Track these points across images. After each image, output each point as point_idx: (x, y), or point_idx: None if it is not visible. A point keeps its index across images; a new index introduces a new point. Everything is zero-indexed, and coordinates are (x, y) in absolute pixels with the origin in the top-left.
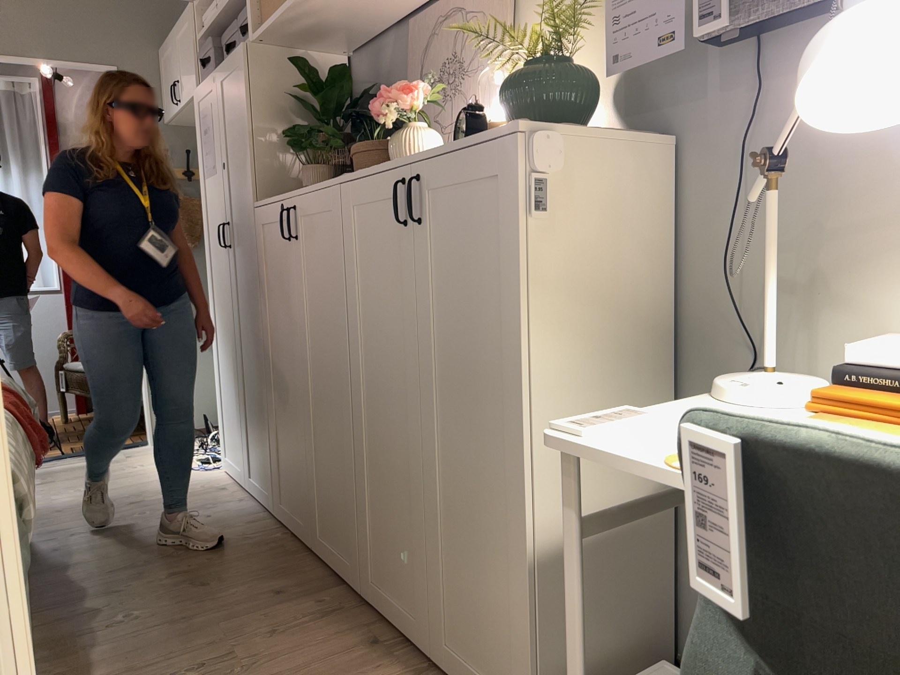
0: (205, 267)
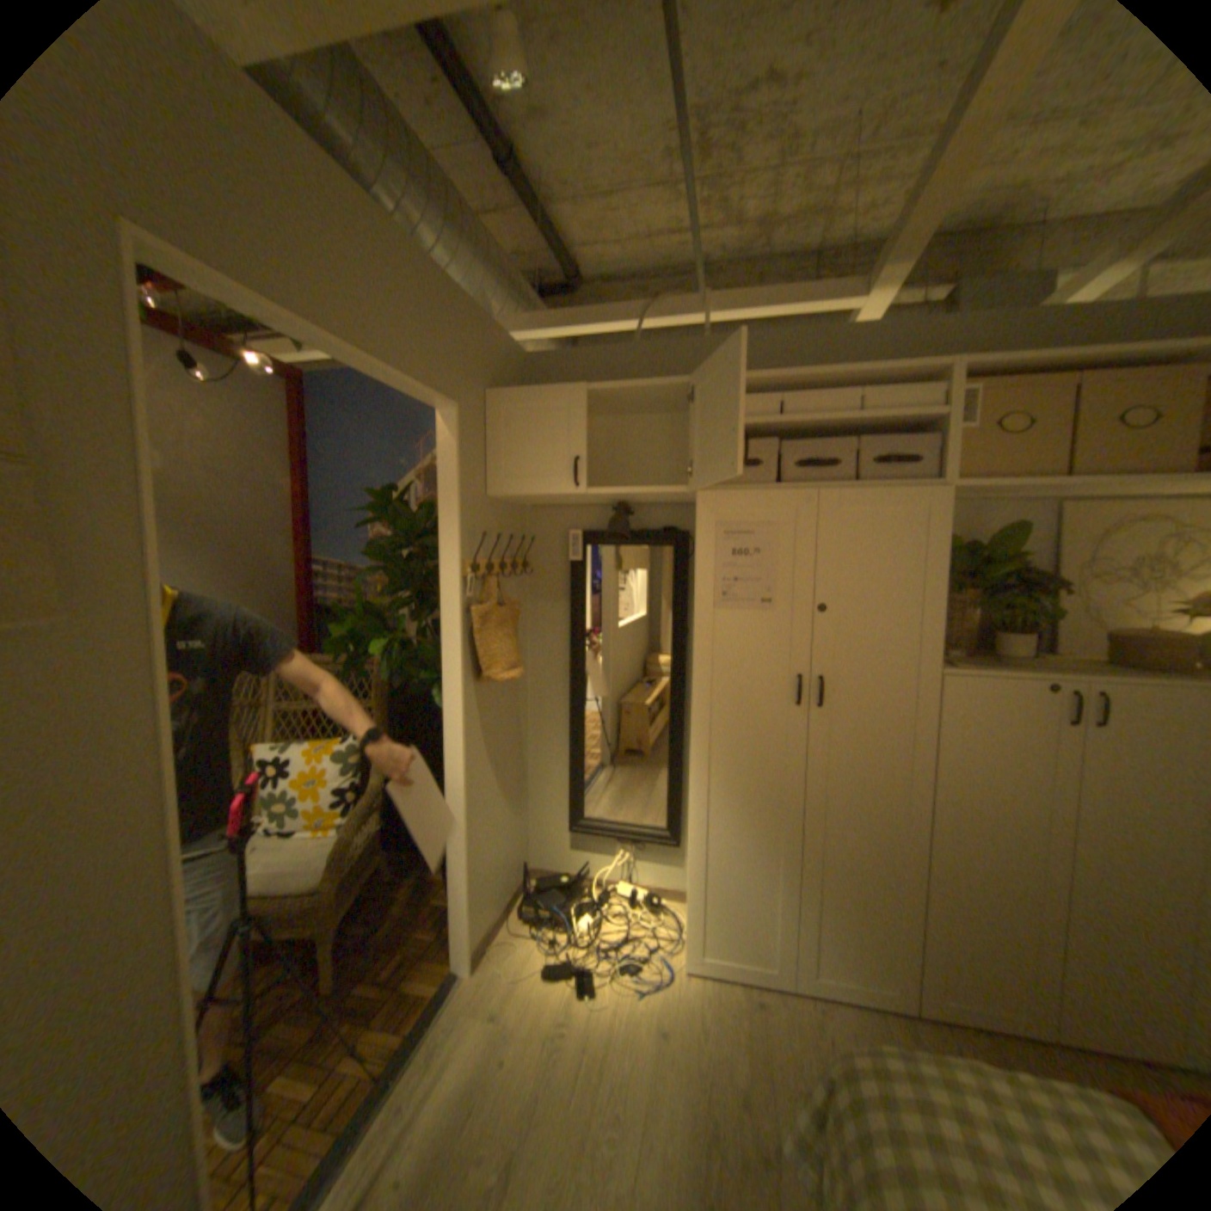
0: (692, 720)
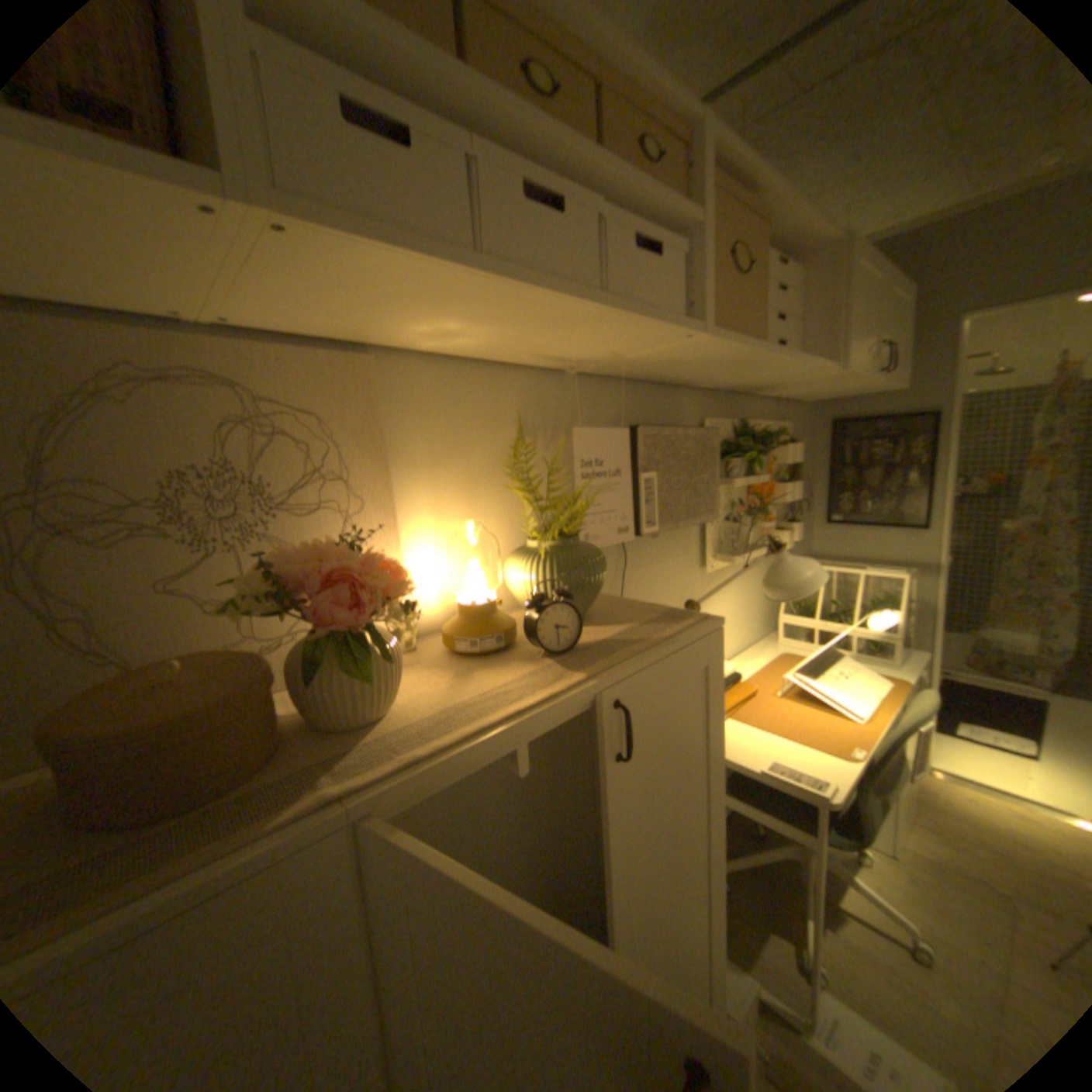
0: None
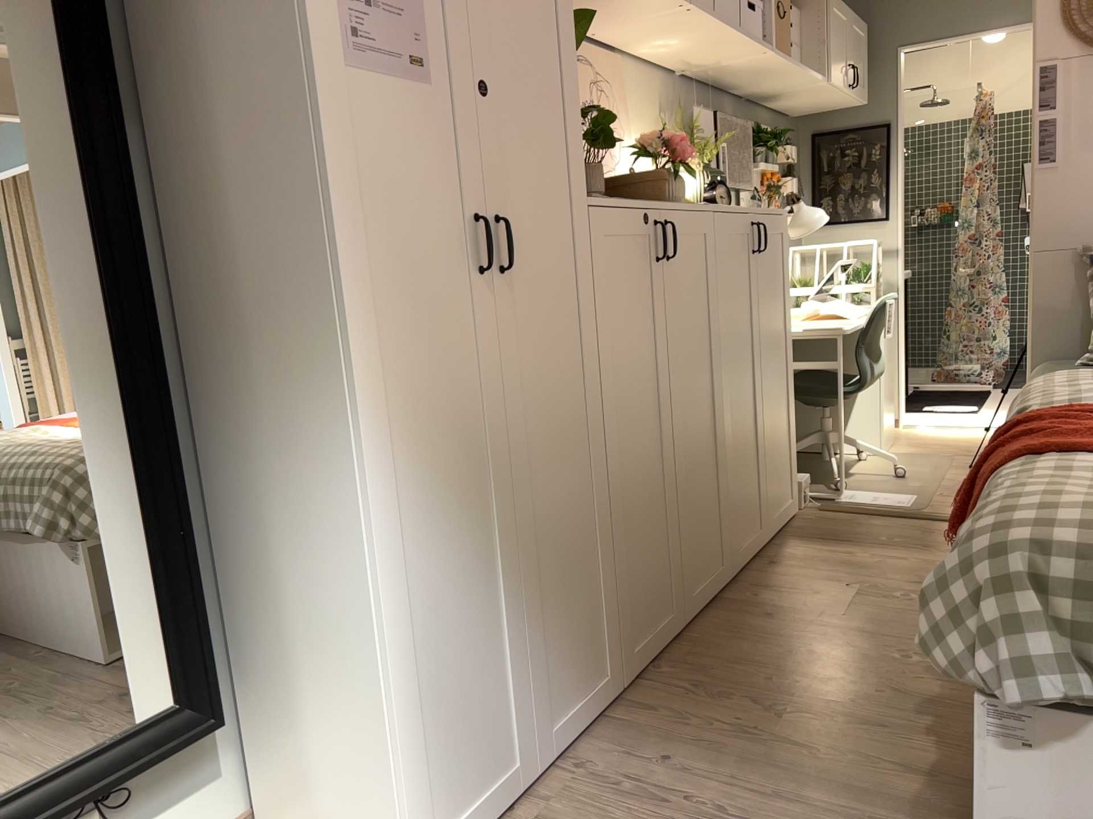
0: (341, 334)
